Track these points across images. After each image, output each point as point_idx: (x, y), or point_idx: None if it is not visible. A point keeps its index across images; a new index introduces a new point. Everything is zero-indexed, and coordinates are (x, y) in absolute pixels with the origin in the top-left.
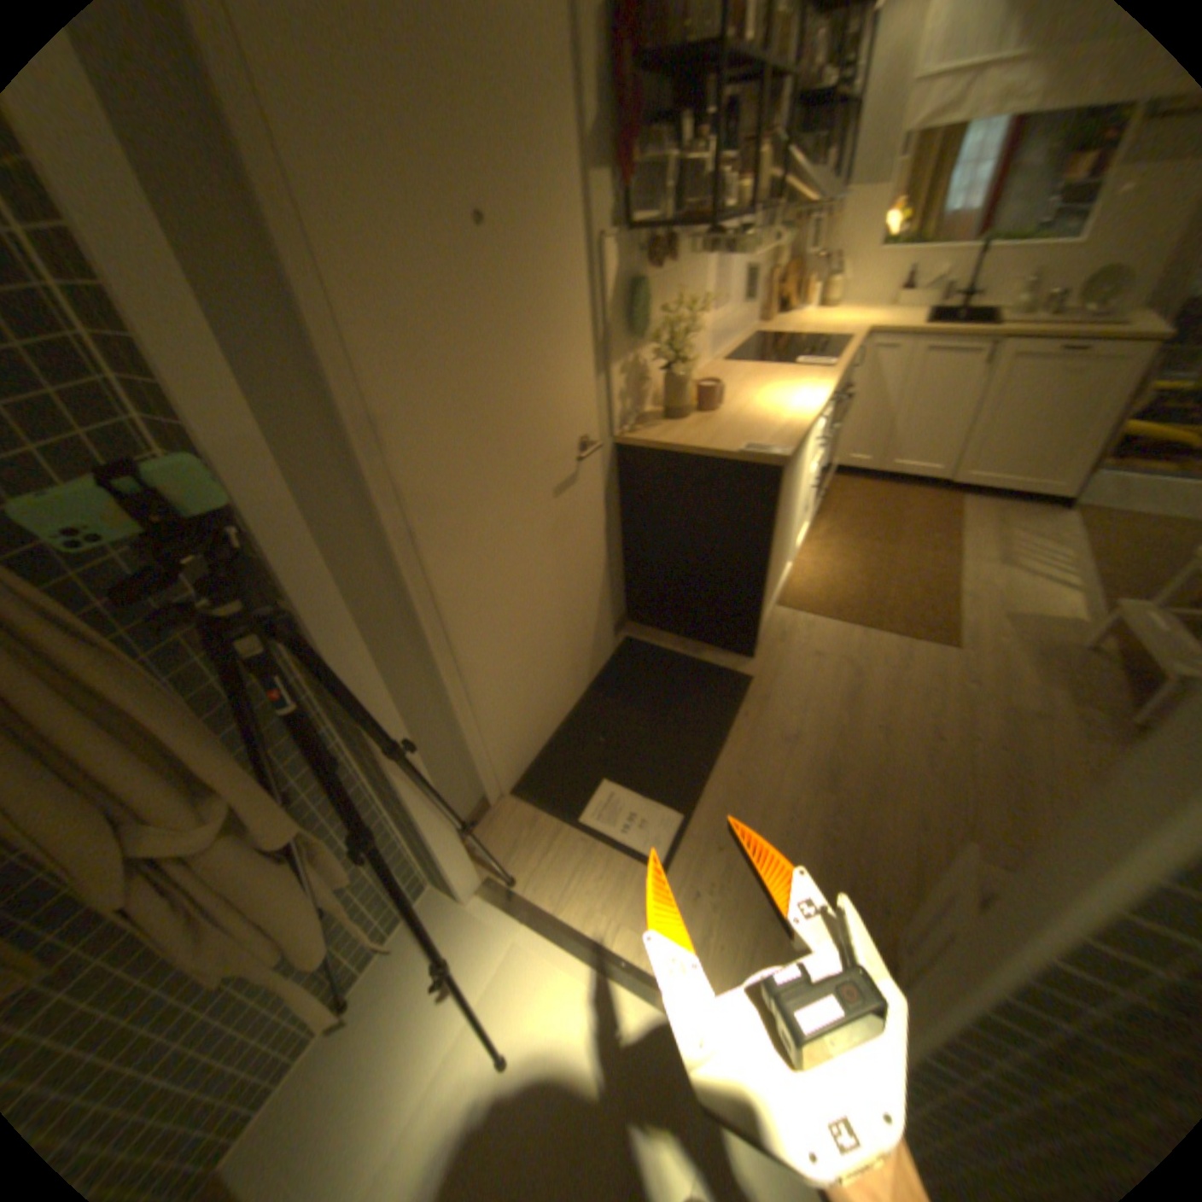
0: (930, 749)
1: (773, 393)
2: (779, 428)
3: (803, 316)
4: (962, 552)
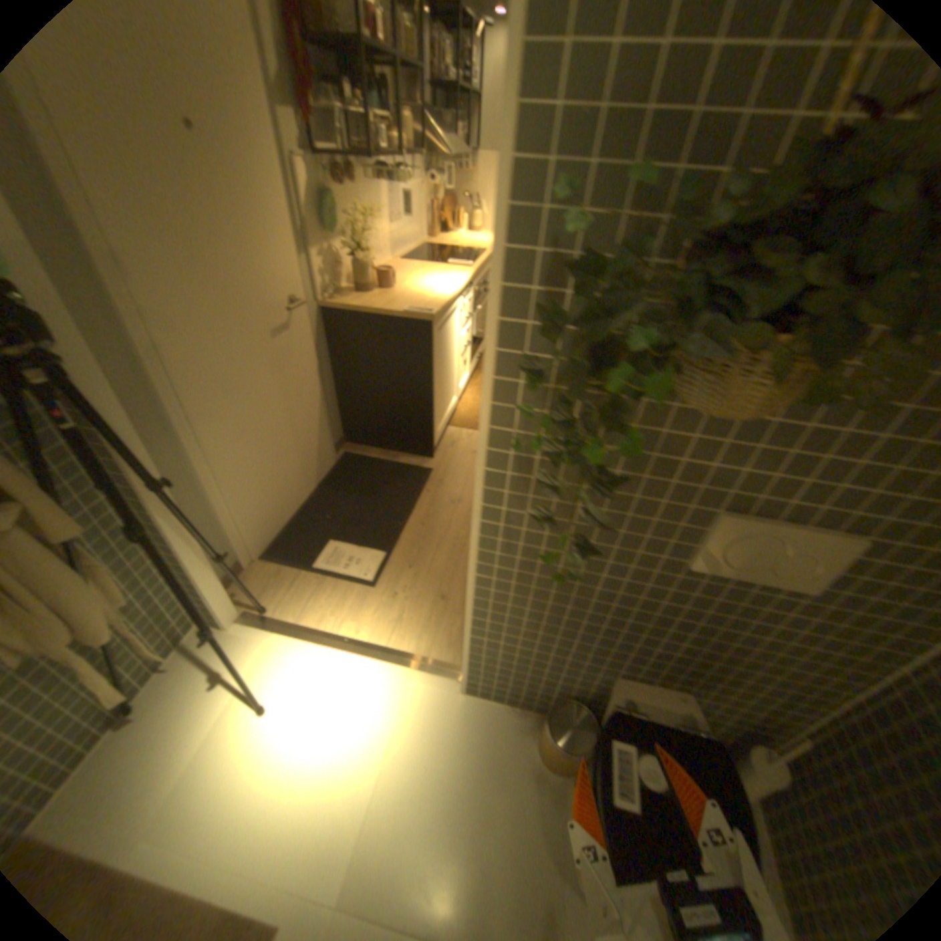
0: None
1: (430, 280)
2: (430, 299)
3: (457, 236)
4: None
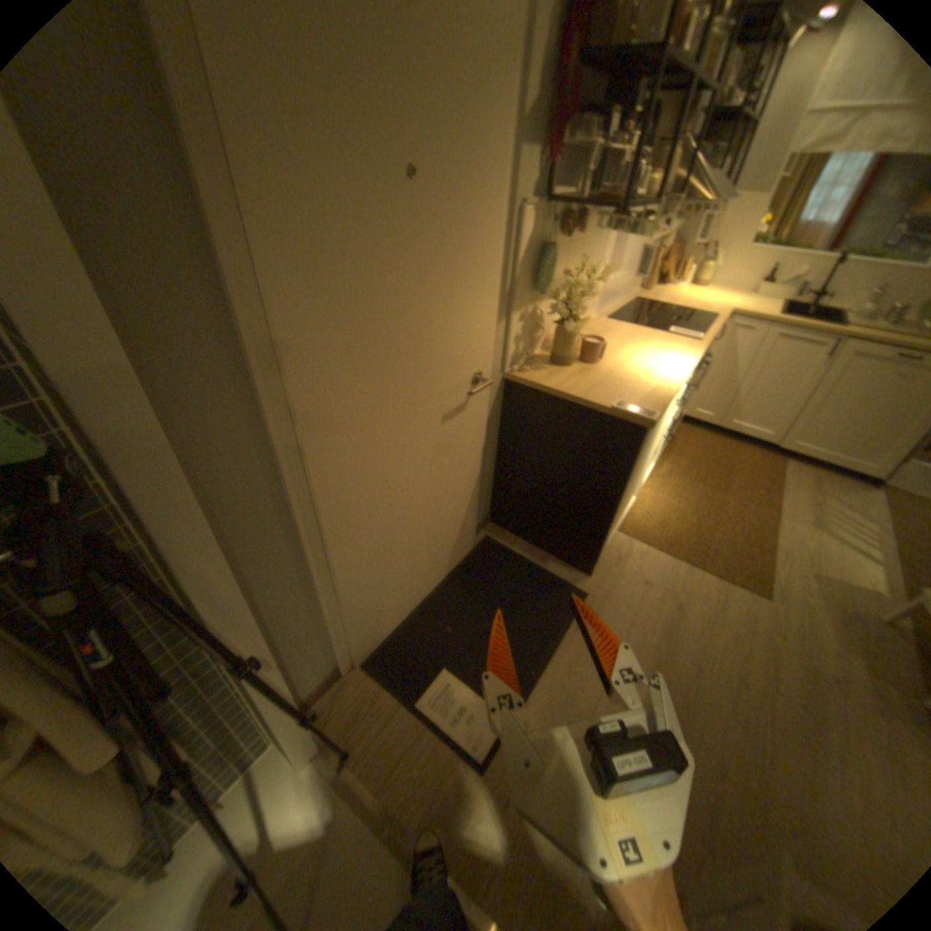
0: (736, 695)
1: (647, 355)
2: (650, 390)
3: (677, 289)
4: (782, 511)
